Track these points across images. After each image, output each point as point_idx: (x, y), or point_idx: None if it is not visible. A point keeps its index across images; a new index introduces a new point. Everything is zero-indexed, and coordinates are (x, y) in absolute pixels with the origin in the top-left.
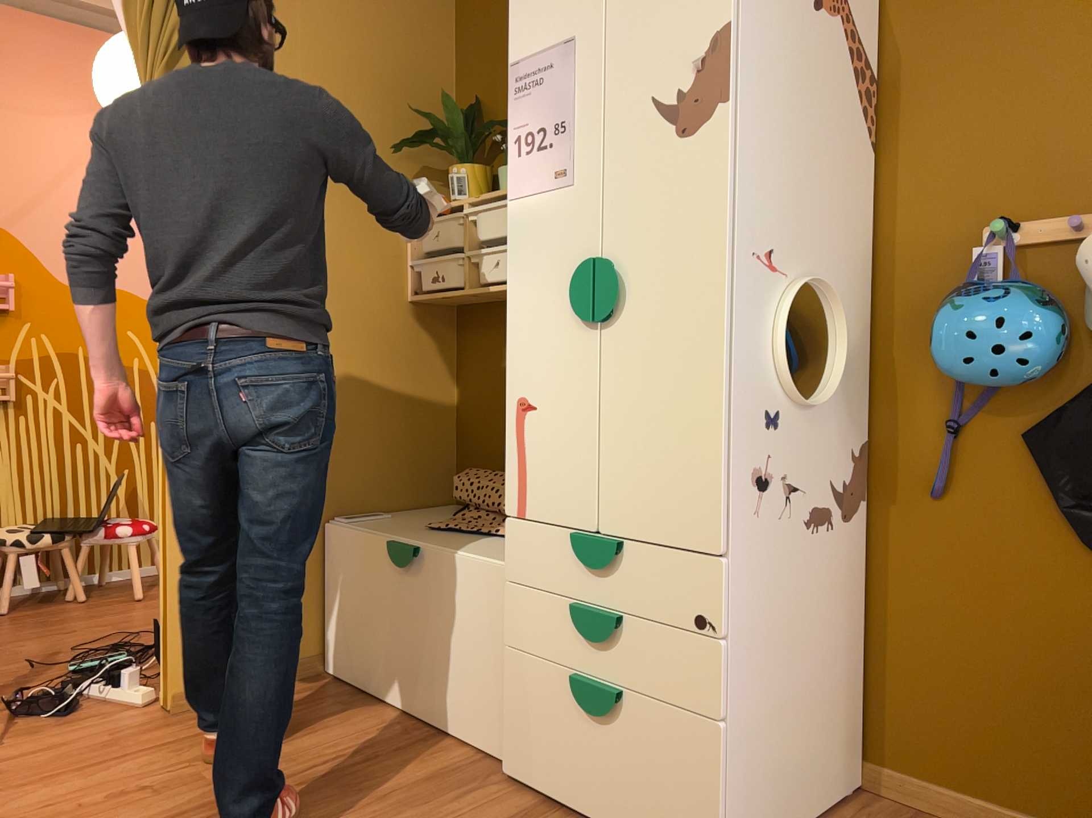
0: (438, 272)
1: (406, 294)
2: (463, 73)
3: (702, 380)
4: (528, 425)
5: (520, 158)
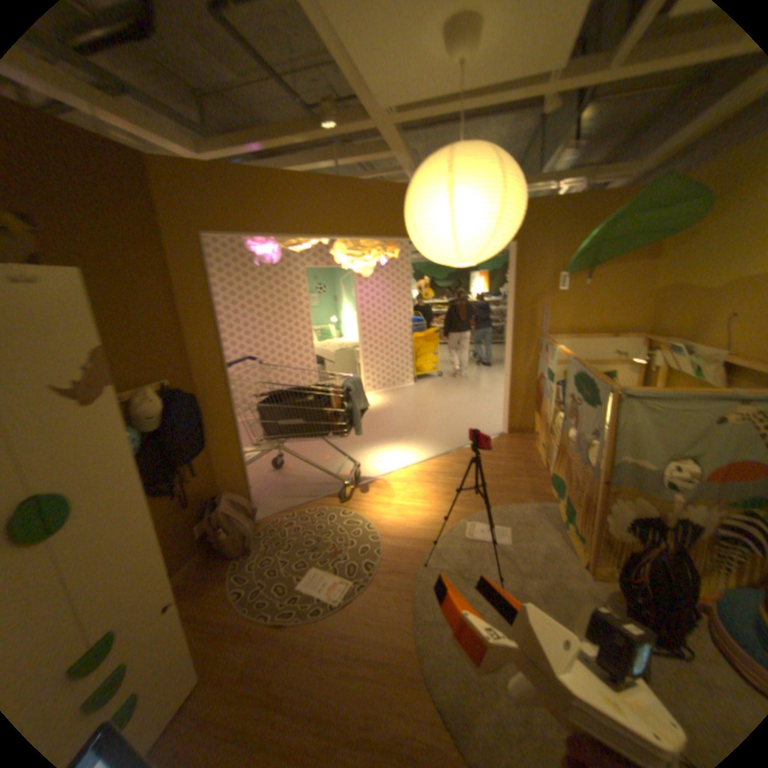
0: None
1: None
2: None
3: (137, 517)
4: None
5: None
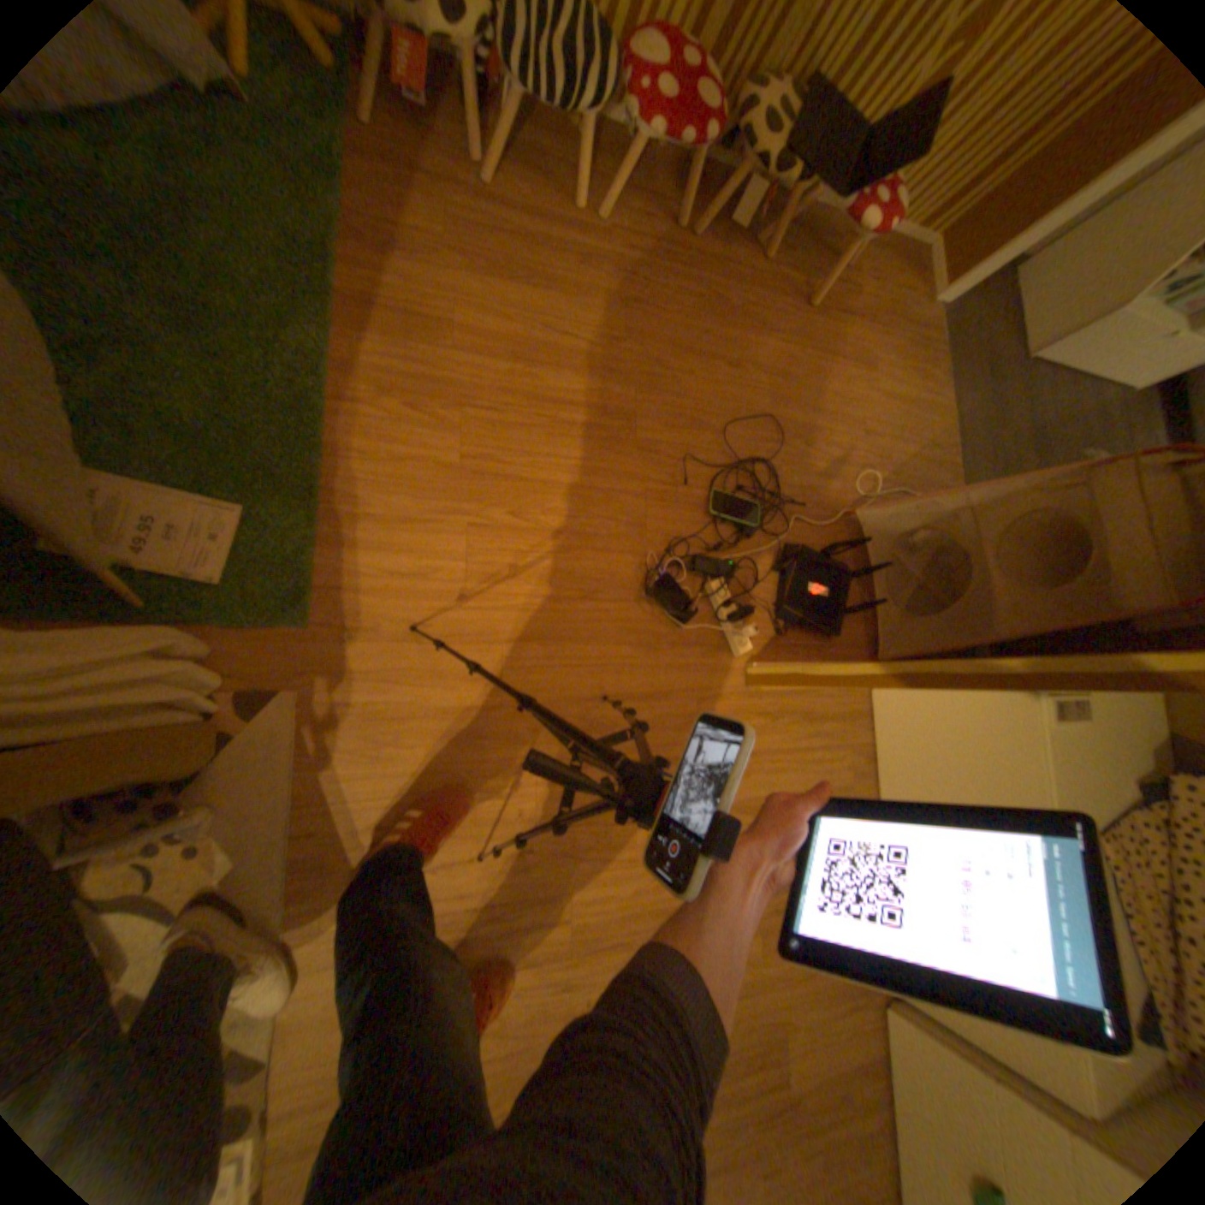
0: None
1: None
2: None
3: None
4: None
5: None
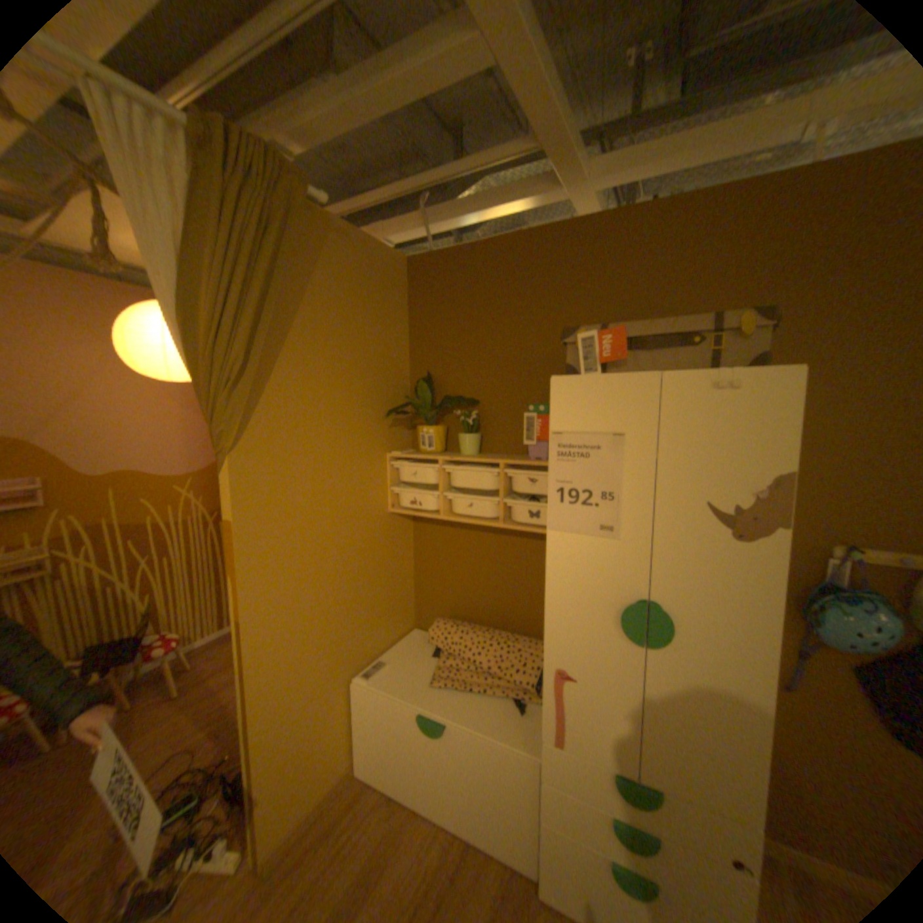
0: (416, 498)
1: (388, 508)
2: (415, 351)
3: (750, 714)
4: (568, 691)
5: (562, 504)
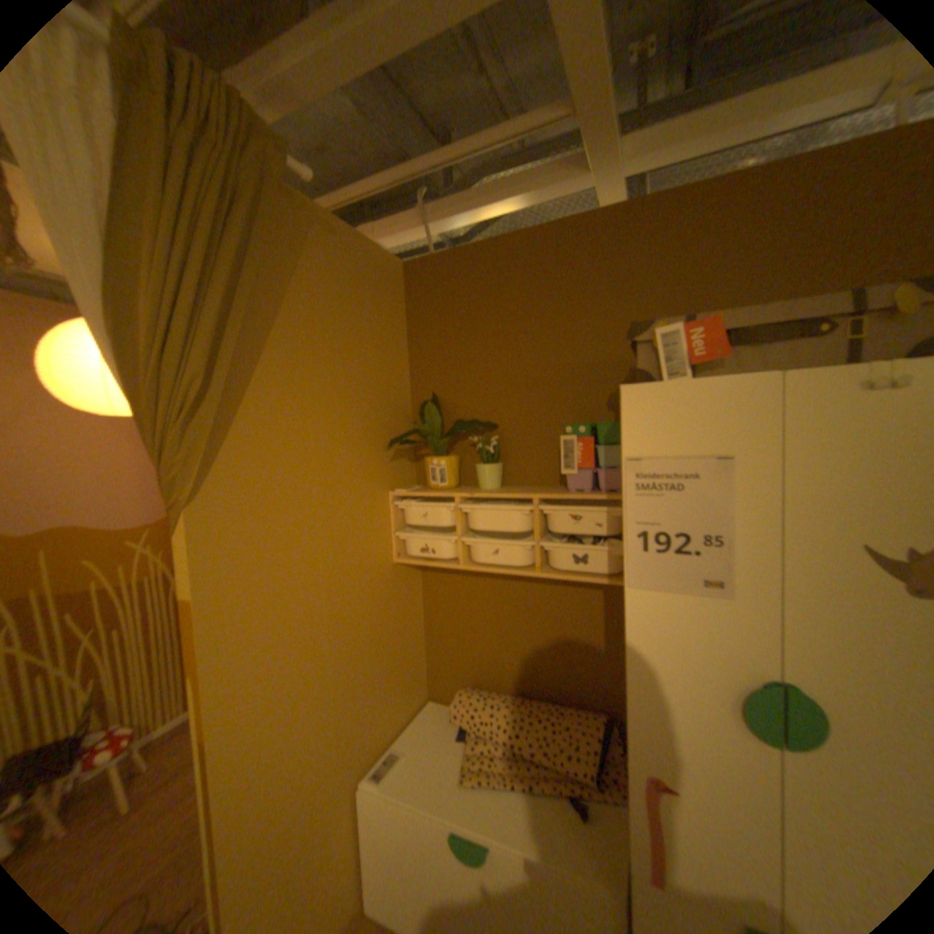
0: (427, 545)
1: (393, 558)
2: (416, 369)
3: None
4: (668, 808)
5: (647, 552)
